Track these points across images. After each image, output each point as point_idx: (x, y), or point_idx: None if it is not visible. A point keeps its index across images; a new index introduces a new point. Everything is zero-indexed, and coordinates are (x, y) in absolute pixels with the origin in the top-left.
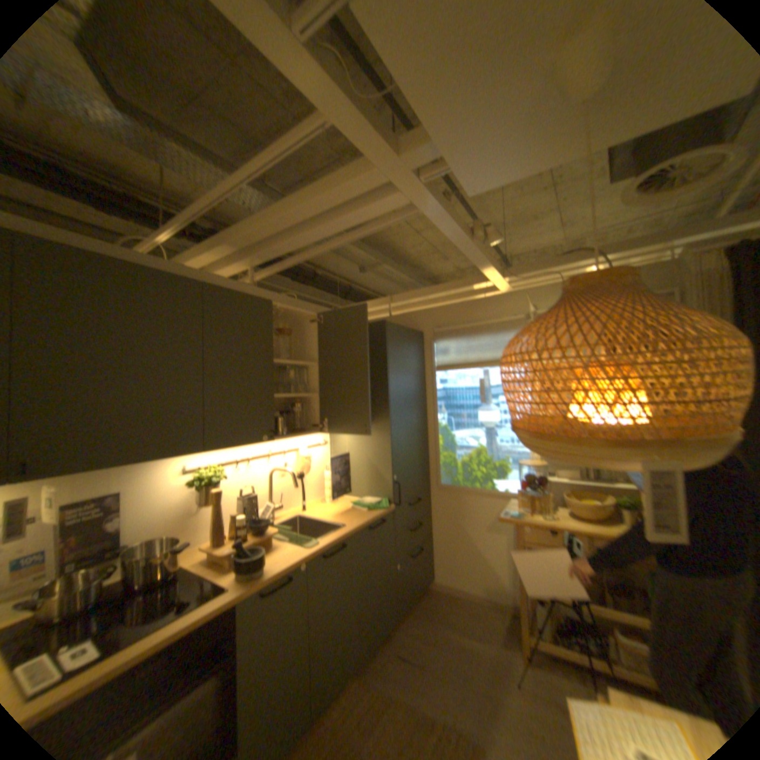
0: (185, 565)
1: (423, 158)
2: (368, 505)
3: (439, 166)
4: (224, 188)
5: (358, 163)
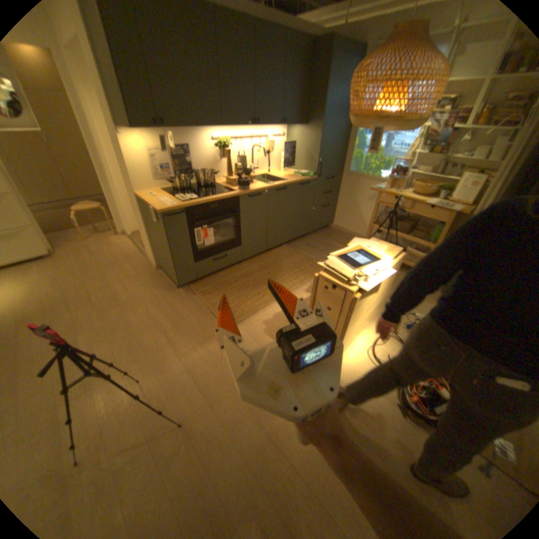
0: (217, 183)
1: None
2: (301, 174)
3: None
4: None
5: None
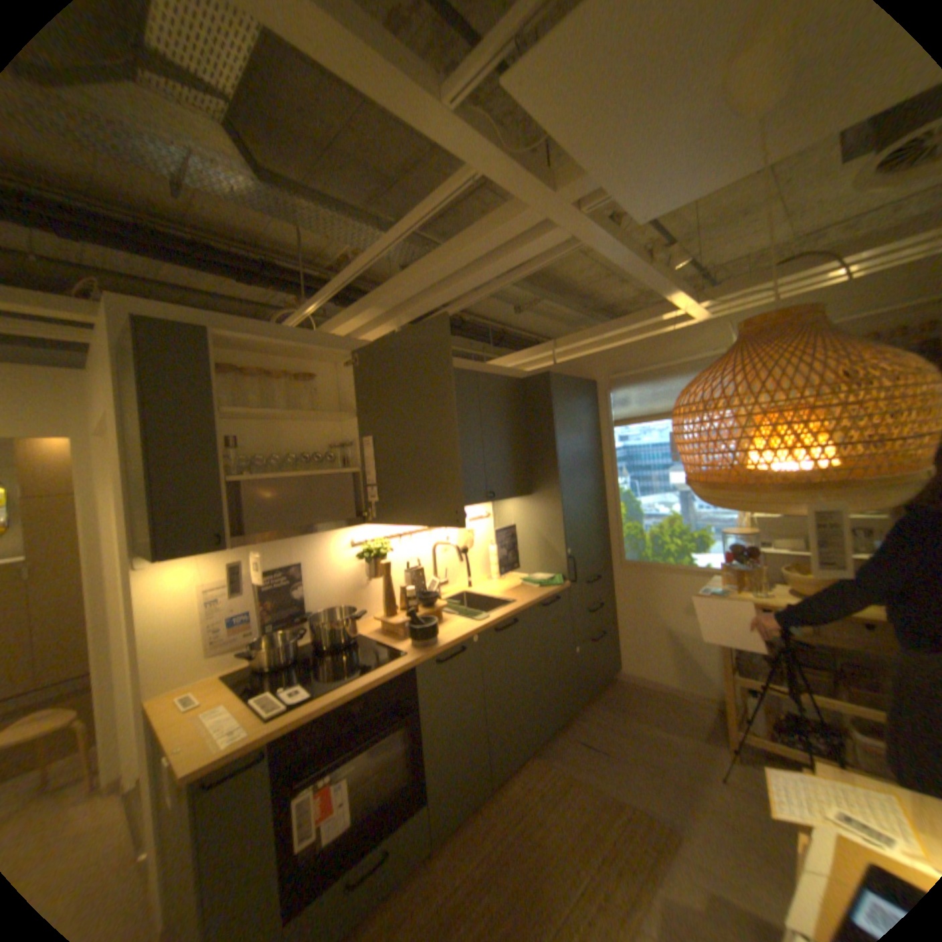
0: (363, 634)
1: (583, 191)
2: (540, 582)
3: (603, 194)
4: (373, 253)
5: (510, 205)
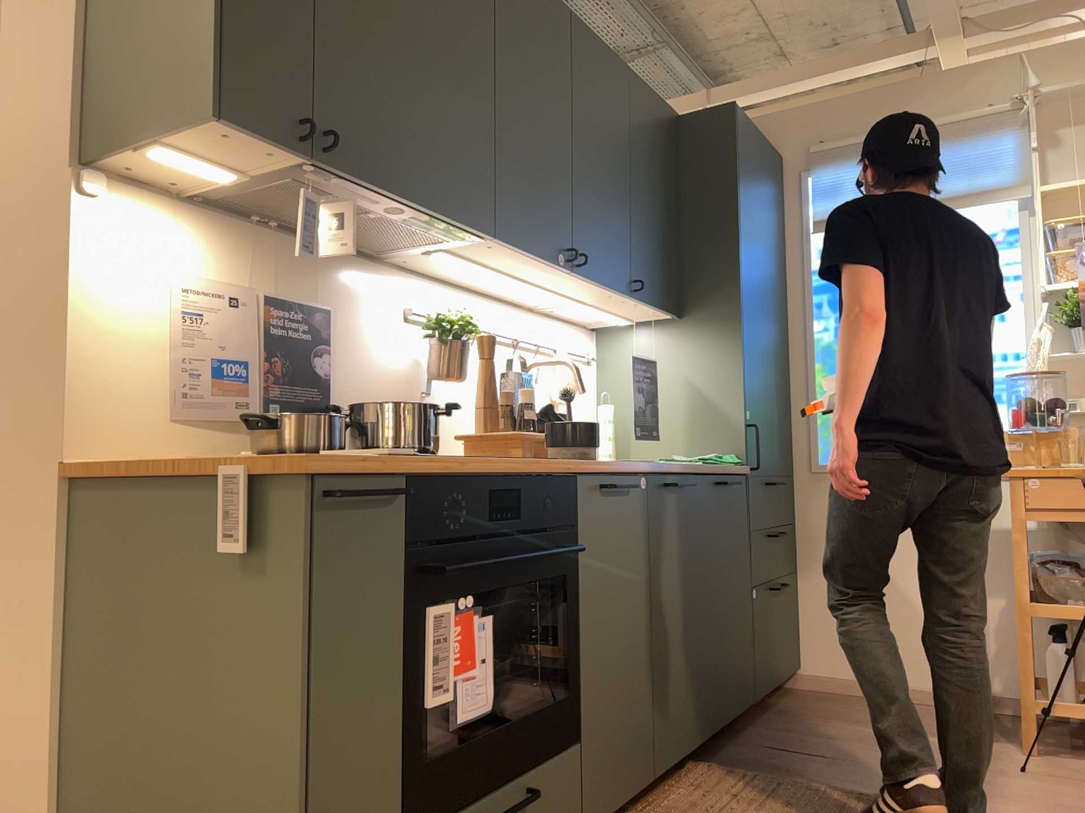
0: None
1: None
2: (703, 459)
3: None
4: None
5: None
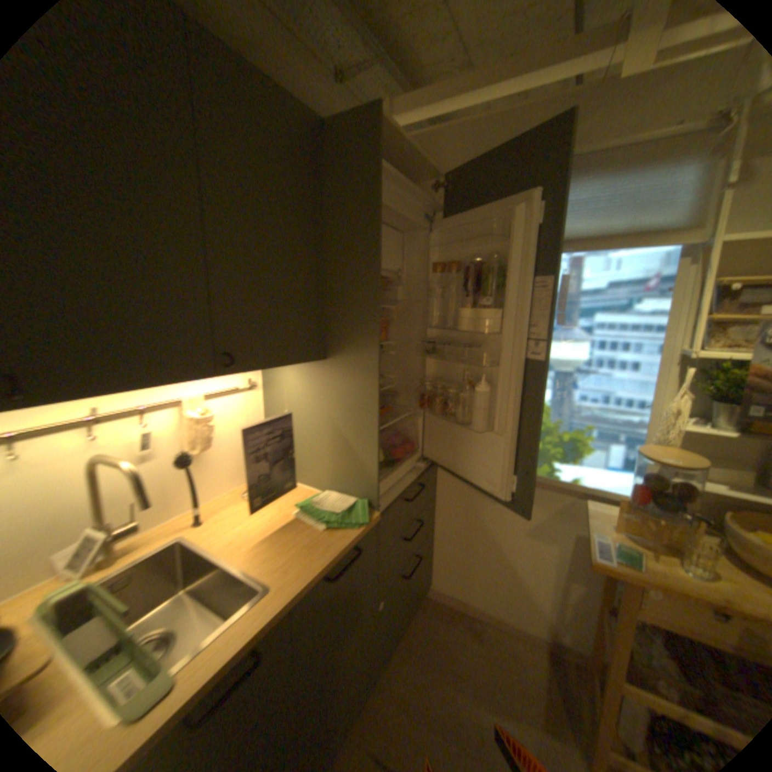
0: None
1: None
2: (330, 519)
3: None
4: None
5: None
